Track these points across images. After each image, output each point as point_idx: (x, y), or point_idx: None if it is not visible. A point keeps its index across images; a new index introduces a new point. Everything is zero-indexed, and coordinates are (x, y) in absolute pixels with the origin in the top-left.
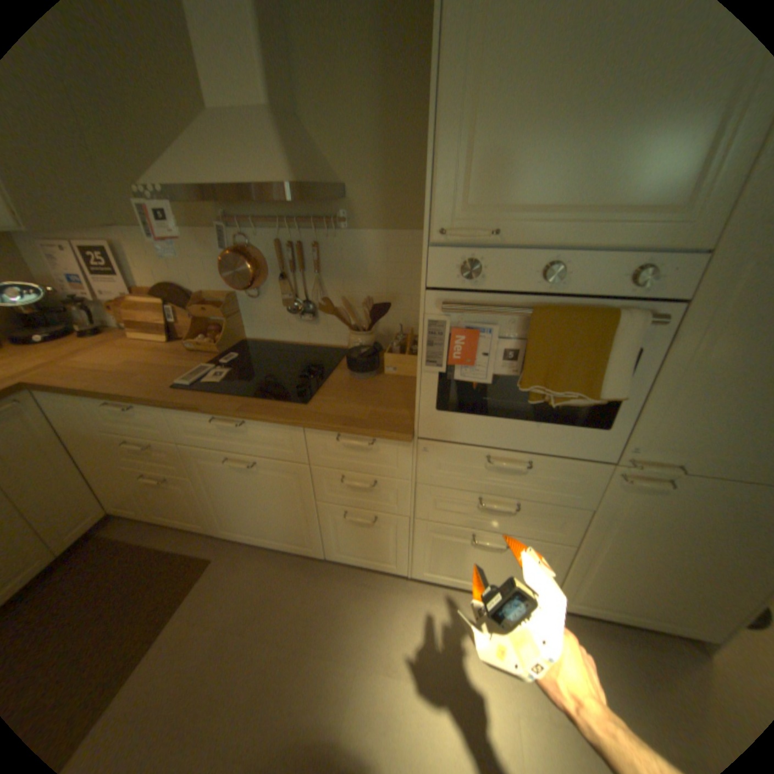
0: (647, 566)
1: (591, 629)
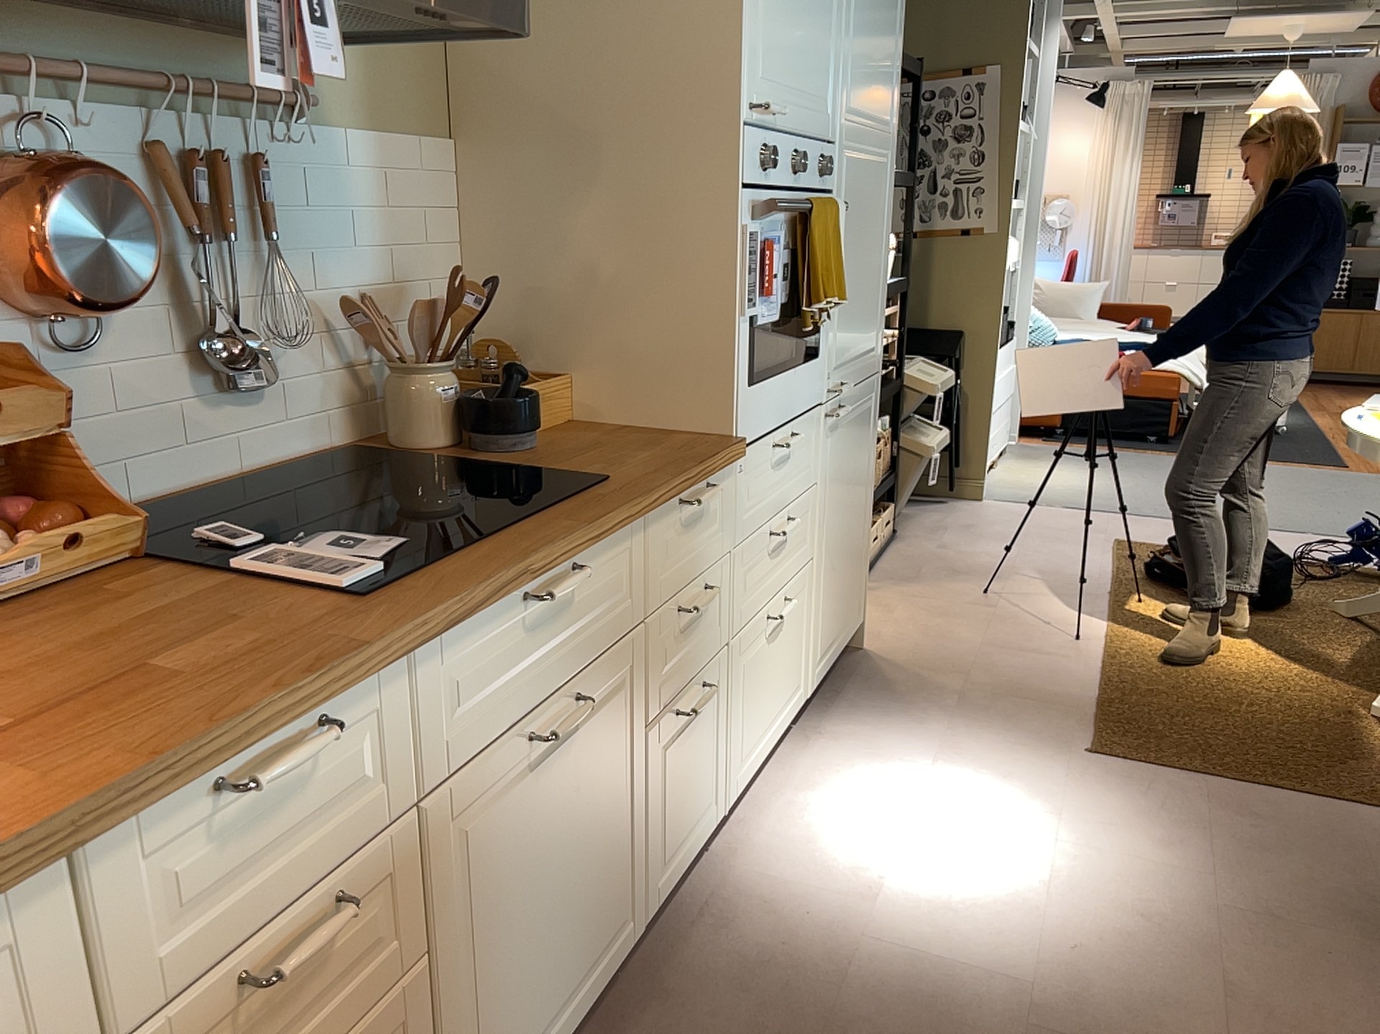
0: (839, 541)
1: (822, 704)
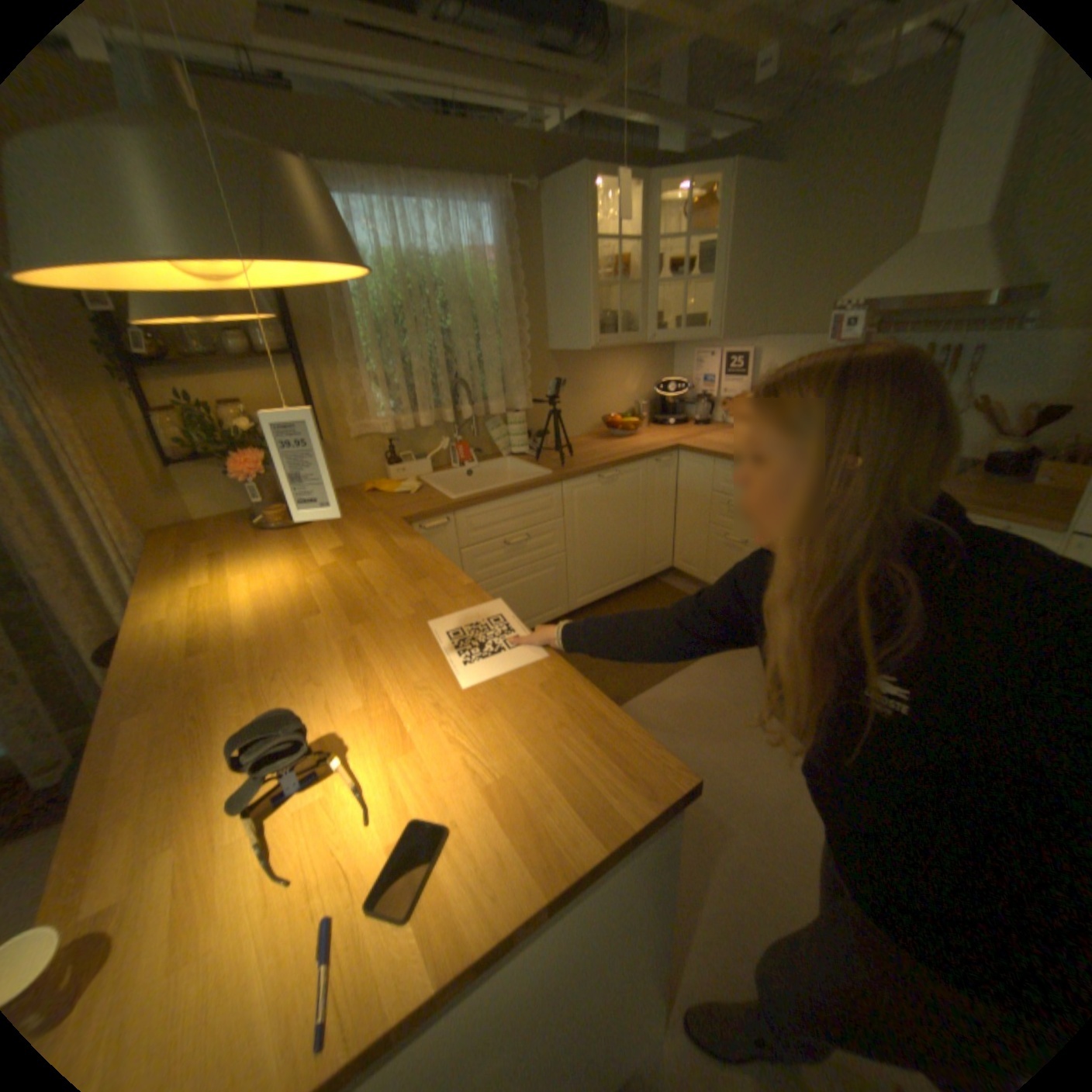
0: None
1: None
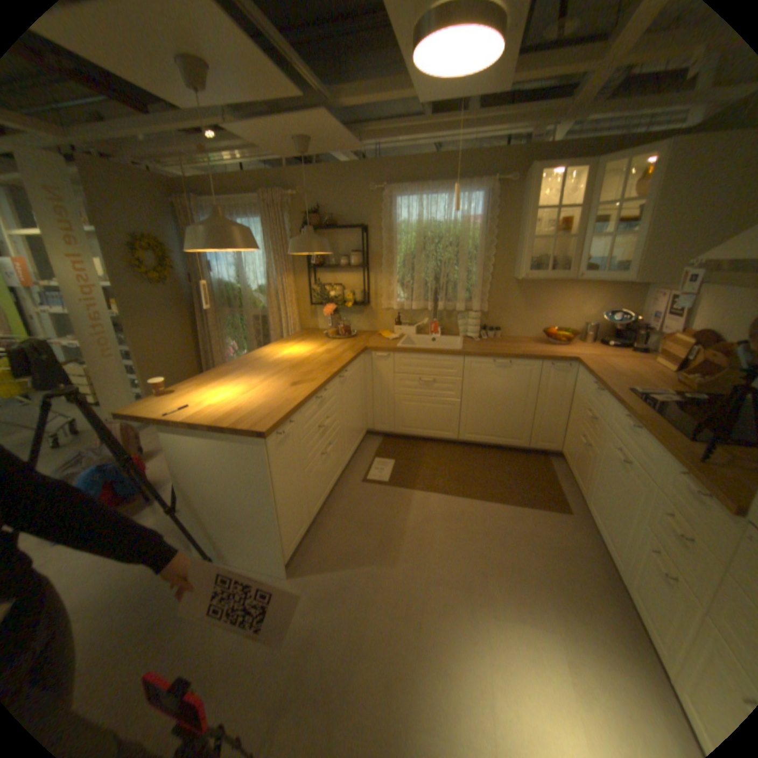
0: None
1: None
